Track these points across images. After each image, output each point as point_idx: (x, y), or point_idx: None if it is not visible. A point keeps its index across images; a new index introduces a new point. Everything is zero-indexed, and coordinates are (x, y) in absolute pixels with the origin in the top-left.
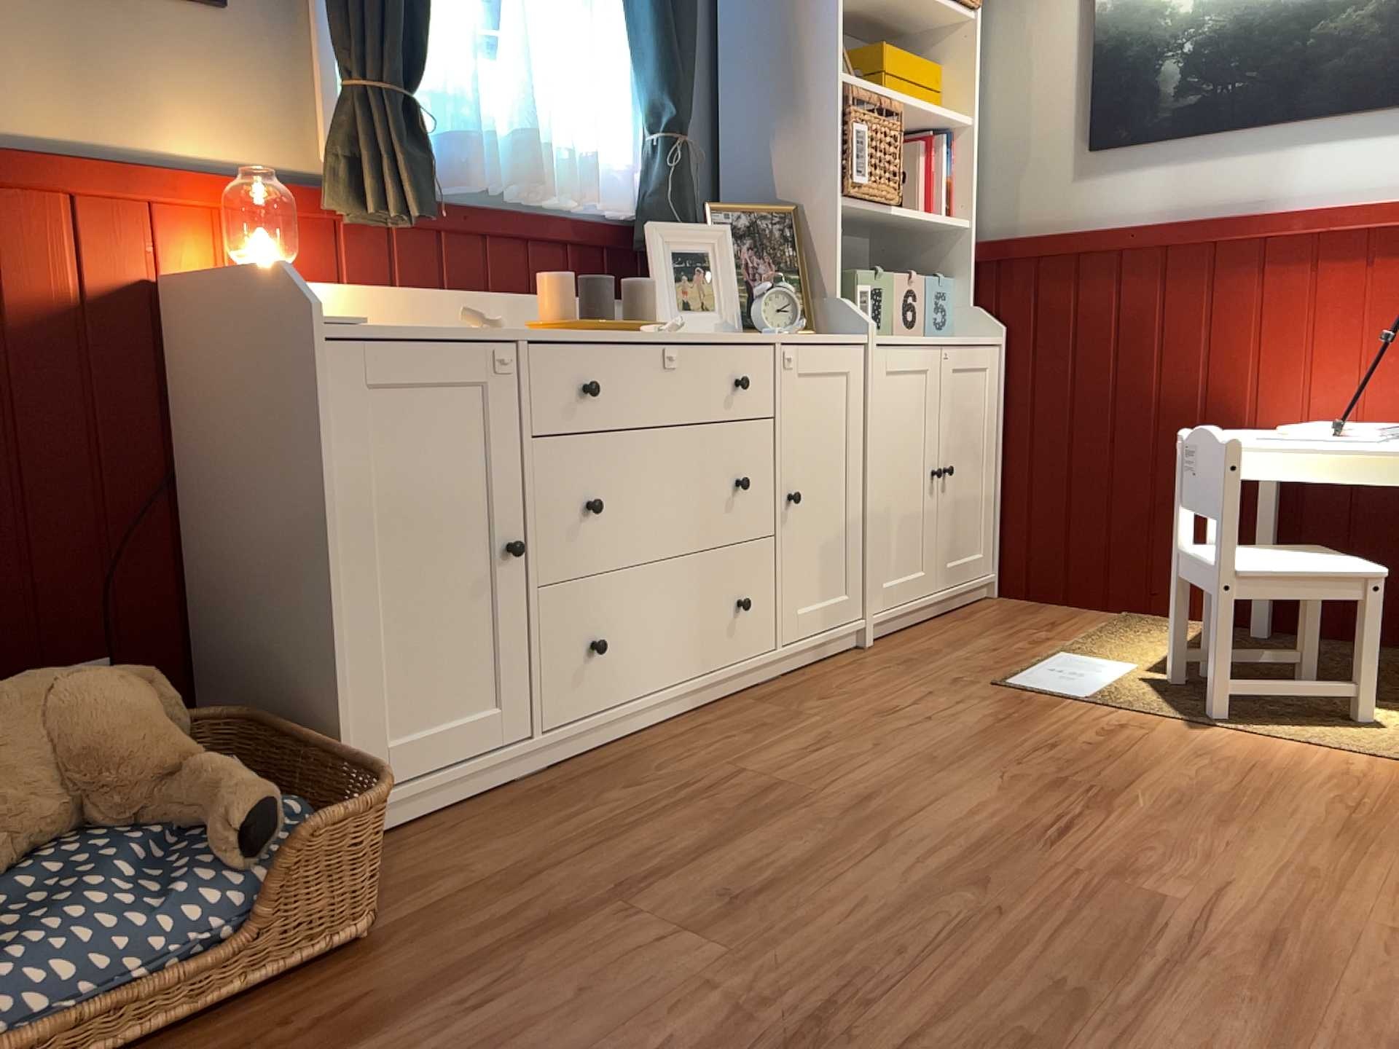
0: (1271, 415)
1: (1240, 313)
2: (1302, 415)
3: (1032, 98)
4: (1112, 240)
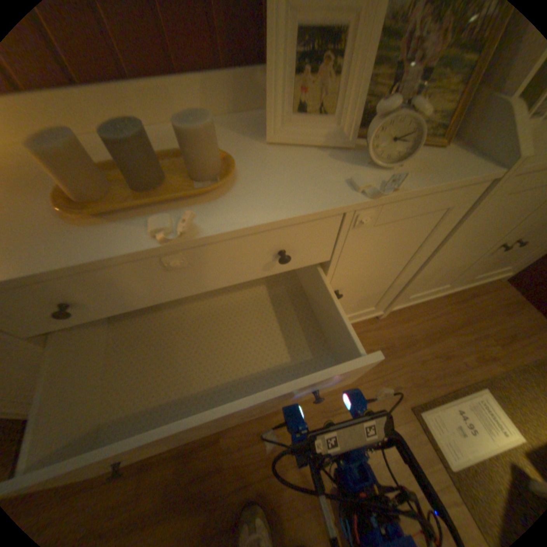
0: None
1: None
2: None
3: None
4: None
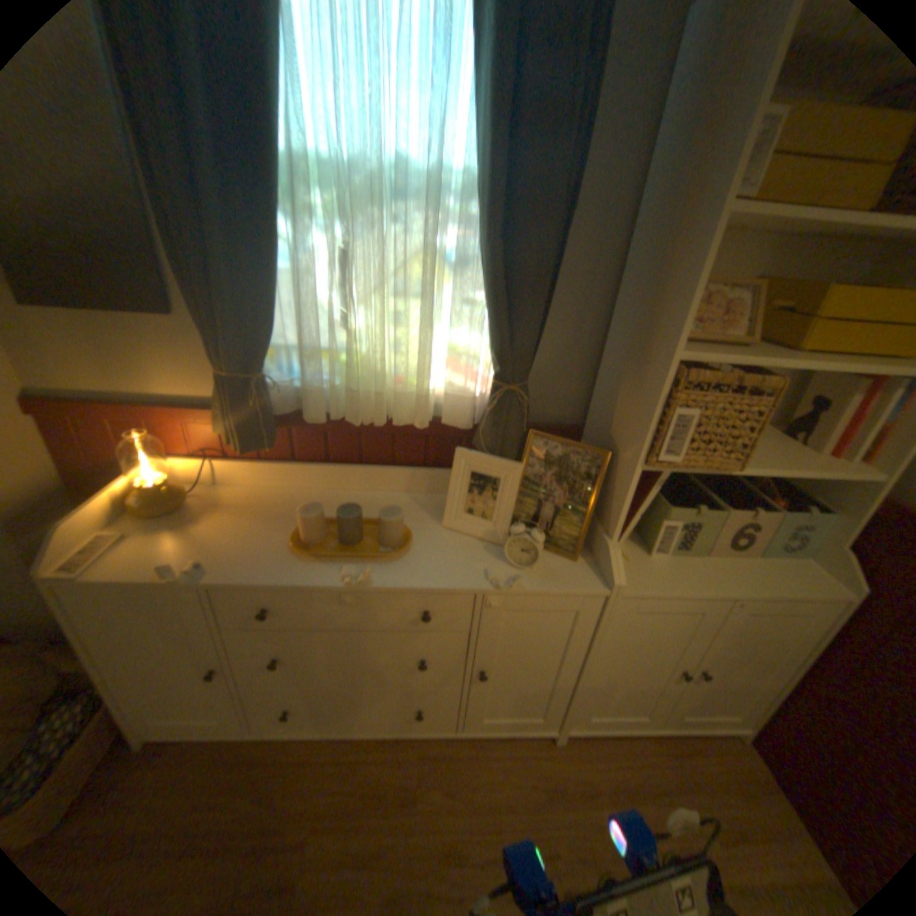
0: None
1: None
2: None
3: None
4: None
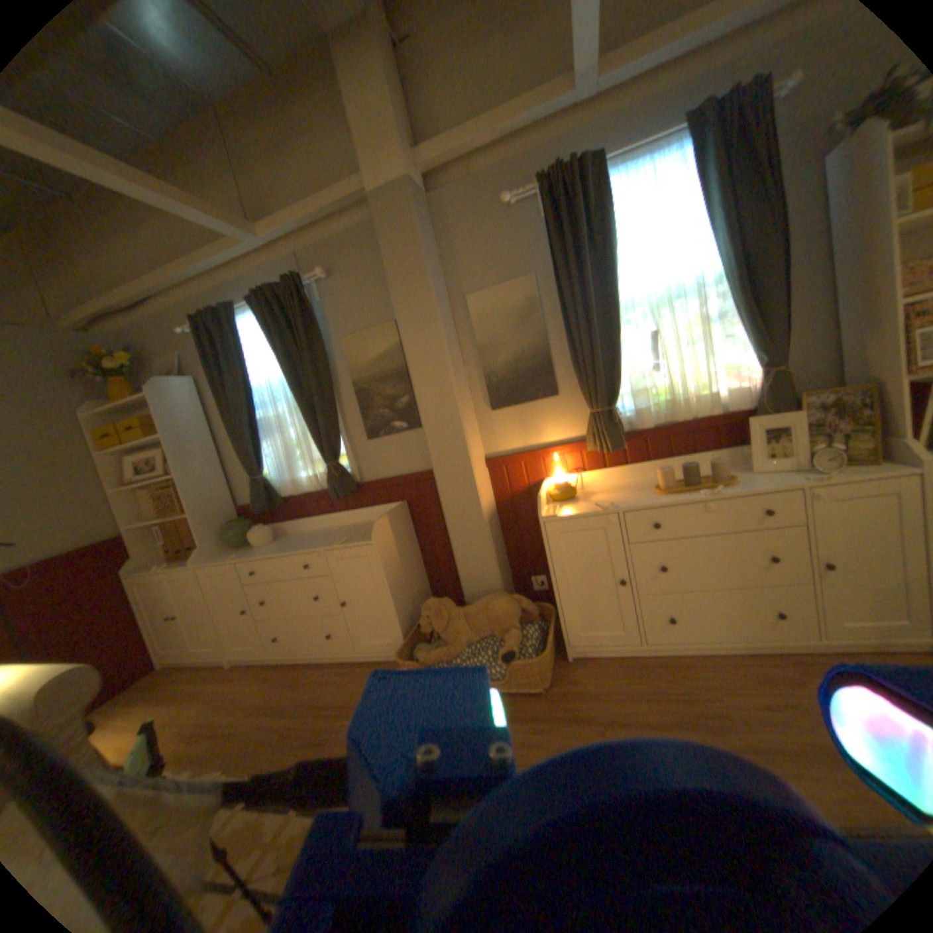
0: None
1: None
2: None
3: None
4: None
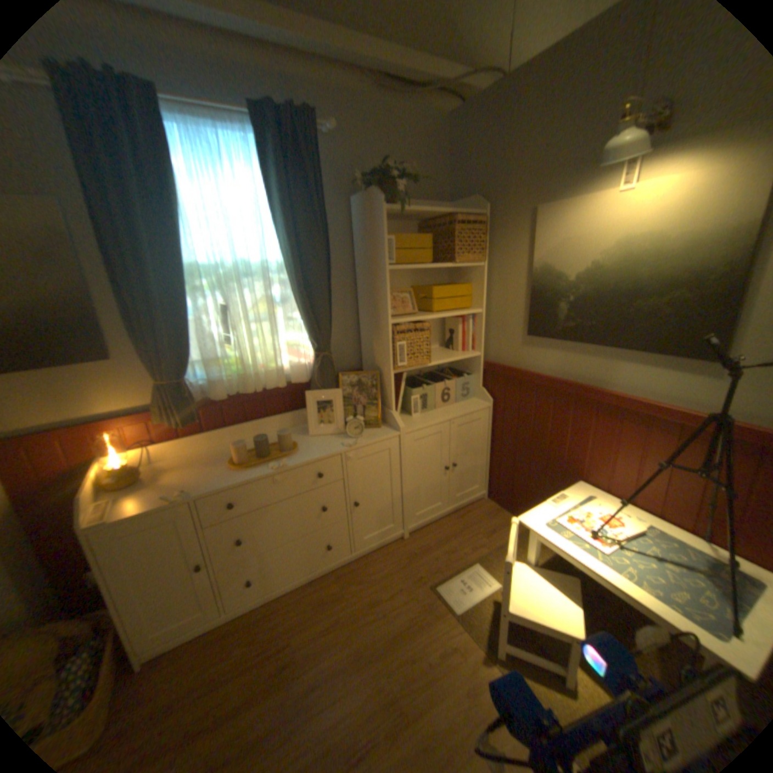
0: (596, 481)
1: (586, 430)
2: (610, 488)
3: (508, 304)
4: (533, 379)
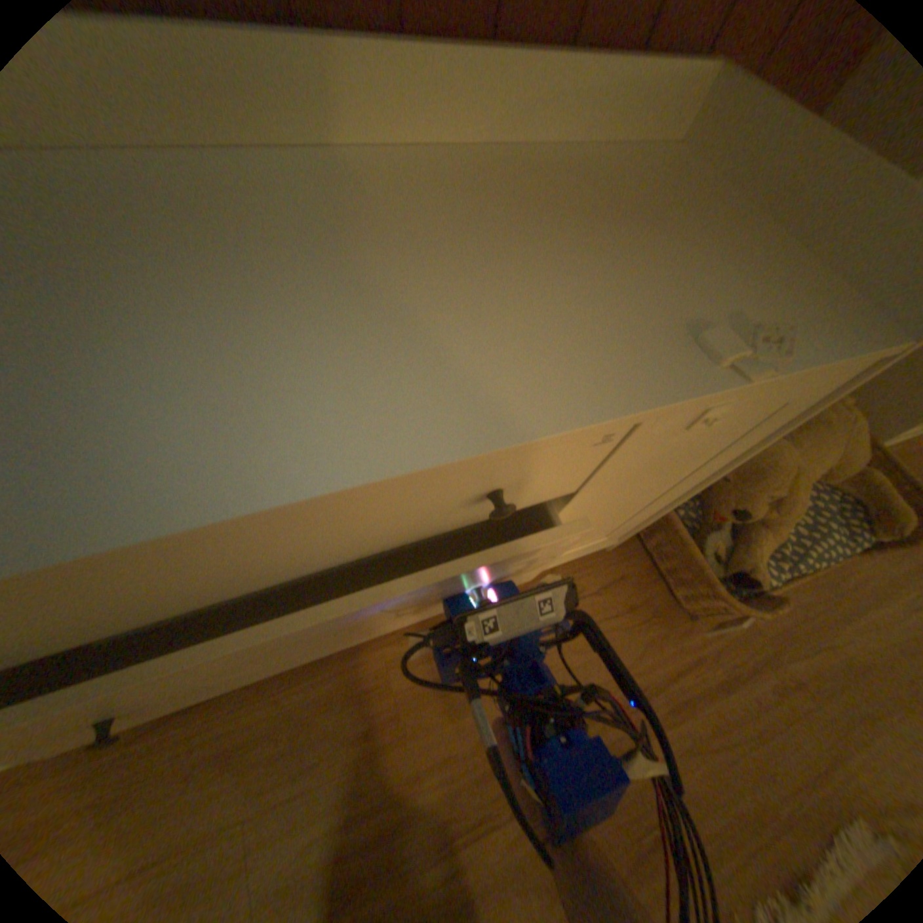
0: None
1: None
2: None
3: None
4: None
